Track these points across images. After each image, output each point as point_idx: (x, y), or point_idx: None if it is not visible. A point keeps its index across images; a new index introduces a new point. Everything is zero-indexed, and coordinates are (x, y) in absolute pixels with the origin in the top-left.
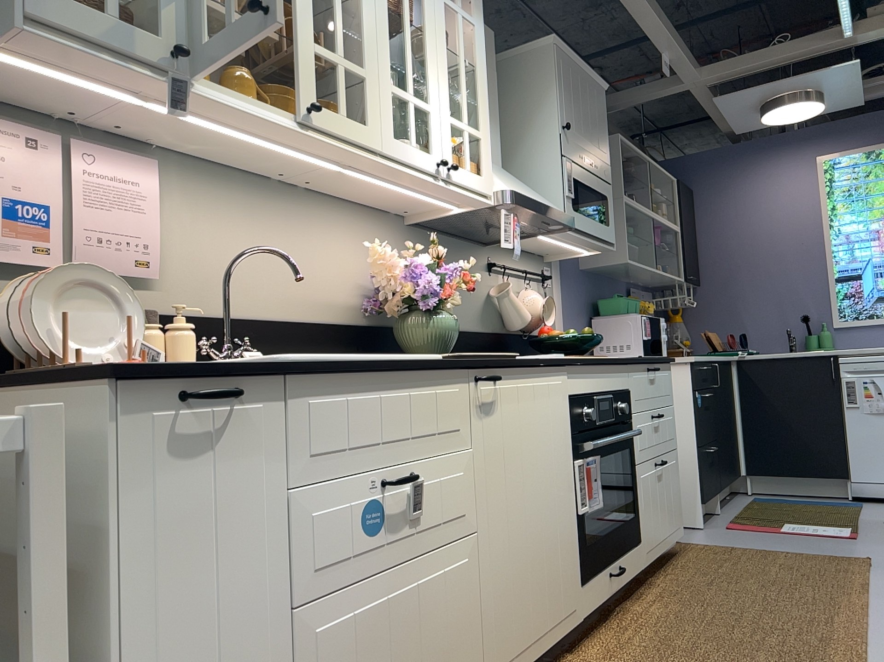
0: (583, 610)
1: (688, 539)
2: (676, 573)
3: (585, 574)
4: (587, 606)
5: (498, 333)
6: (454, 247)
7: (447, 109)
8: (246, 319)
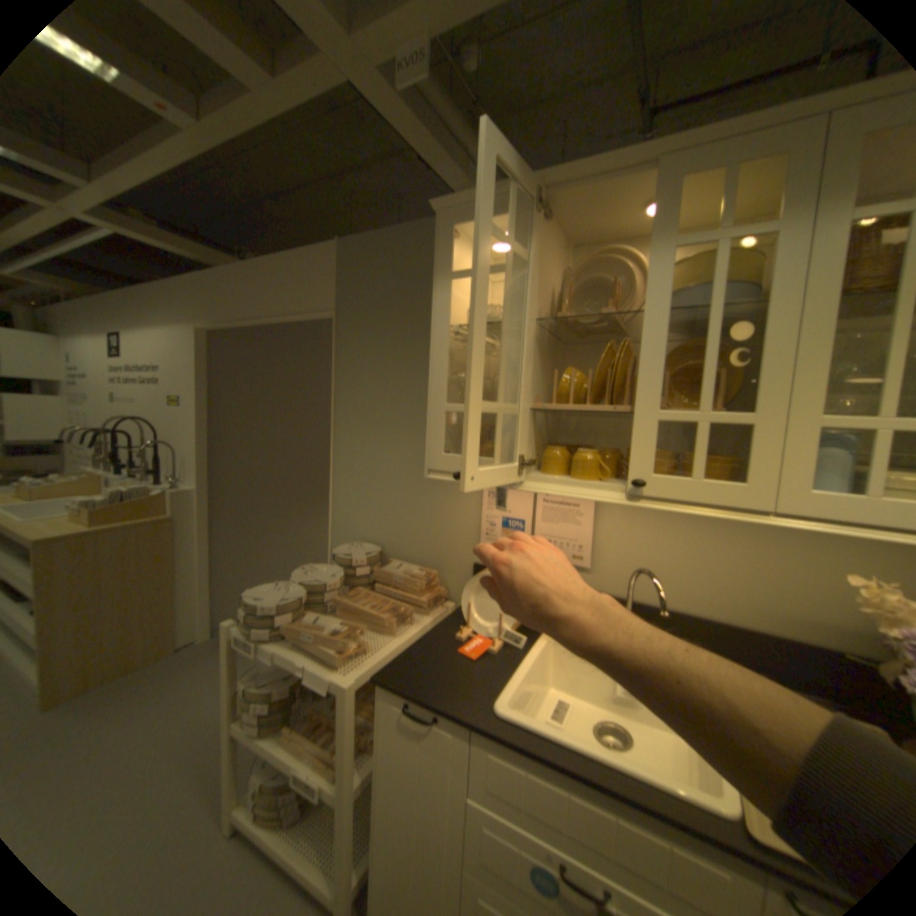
0: None
1: None
2: None
3: None
4: None
5: None
6: None
7: None
8: (673, 612)
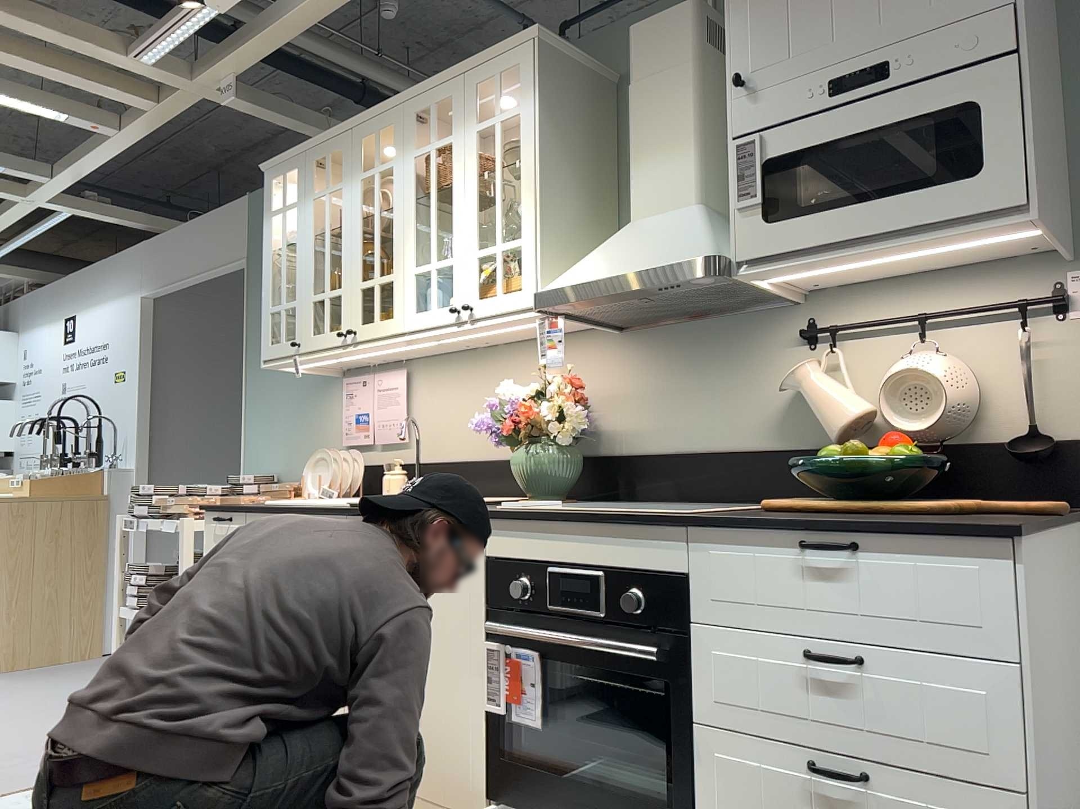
0: None
1: None
2: None
3: (496, 793)
4: None
5: (818, 449)
6: (708, 332)
7: (471, 246)
8: (454, 462)
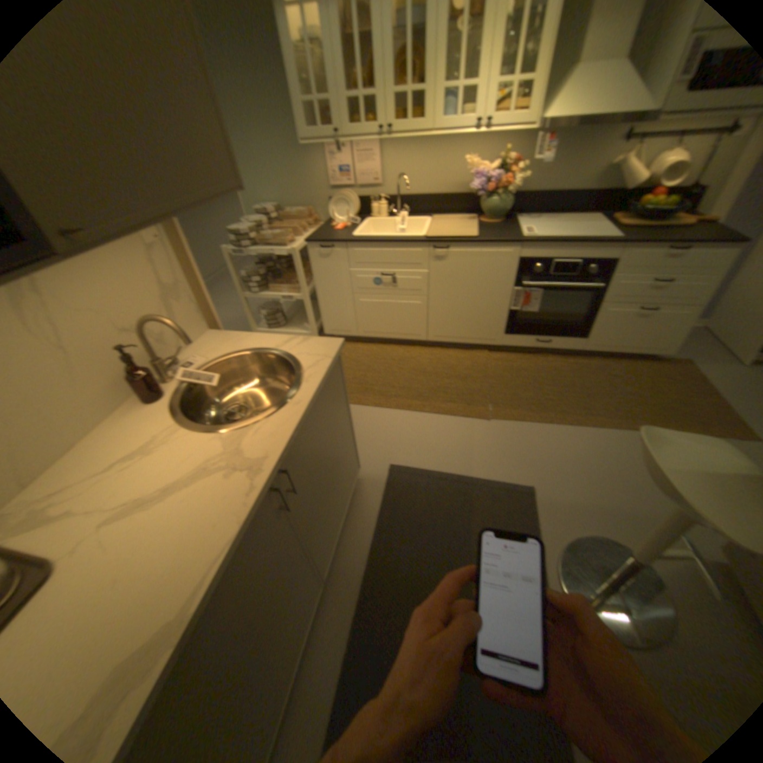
0: (502, 342)
1: (703, 363)
2: (618, 365)
3: (509, 332)
4: (506, 343)
5: (613, 190)
6: (579, 130)
7: (495, 74)
8: (415, 195)
